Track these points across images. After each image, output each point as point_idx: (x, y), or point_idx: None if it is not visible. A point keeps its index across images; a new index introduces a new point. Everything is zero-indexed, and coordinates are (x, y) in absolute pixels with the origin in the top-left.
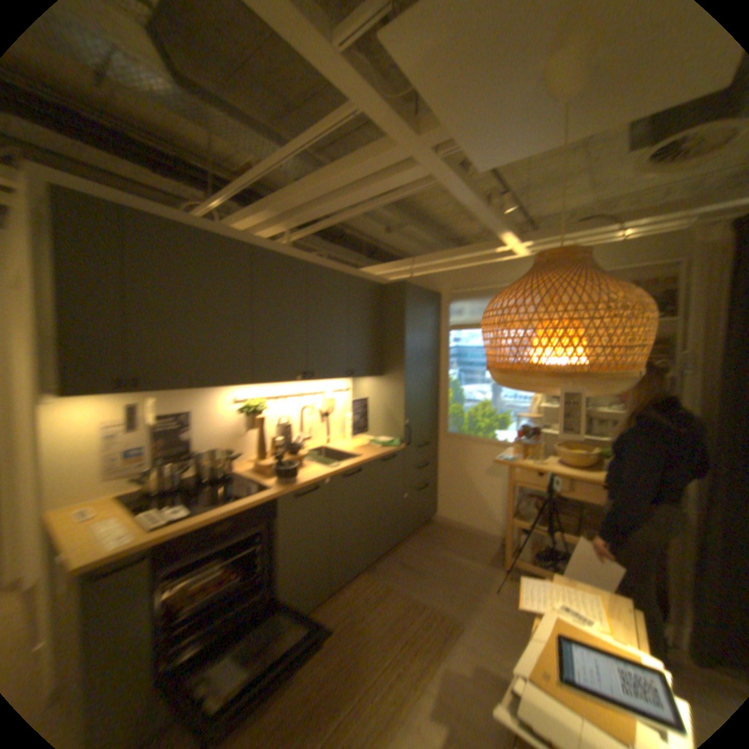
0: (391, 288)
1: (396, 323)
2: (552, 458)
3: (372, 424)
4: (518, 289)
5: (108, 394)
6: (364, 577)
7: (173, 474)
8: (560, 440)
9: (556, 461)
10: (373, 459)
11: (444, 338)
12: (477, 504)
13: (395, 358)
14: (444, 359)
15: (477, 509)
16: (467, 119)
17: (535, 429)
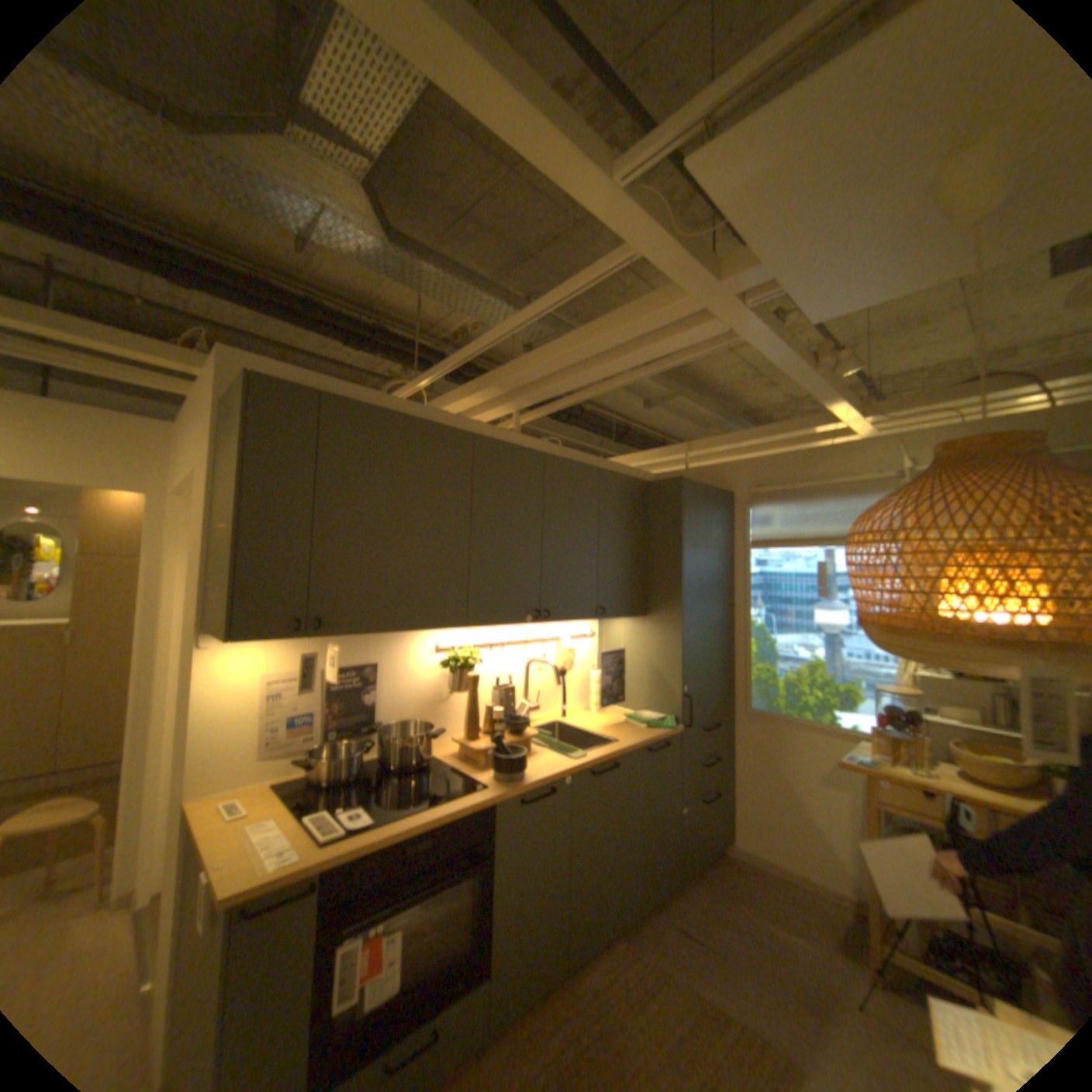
0: (662, 485)
1: (669, 537)
2: (946, 767)
3: (631, 690)
4: (917, 499)
5: (287, 636)
6: (621, 946)
7: (354, 754)
8: (958, 736)
9: (955, 773)
10: (637, 747)
11: (742, 559)
12: (808, 834)
13: (669, 590)
14: (742, 590)
15: (808, 844)
16: (805, 255)
17: (910, 713)
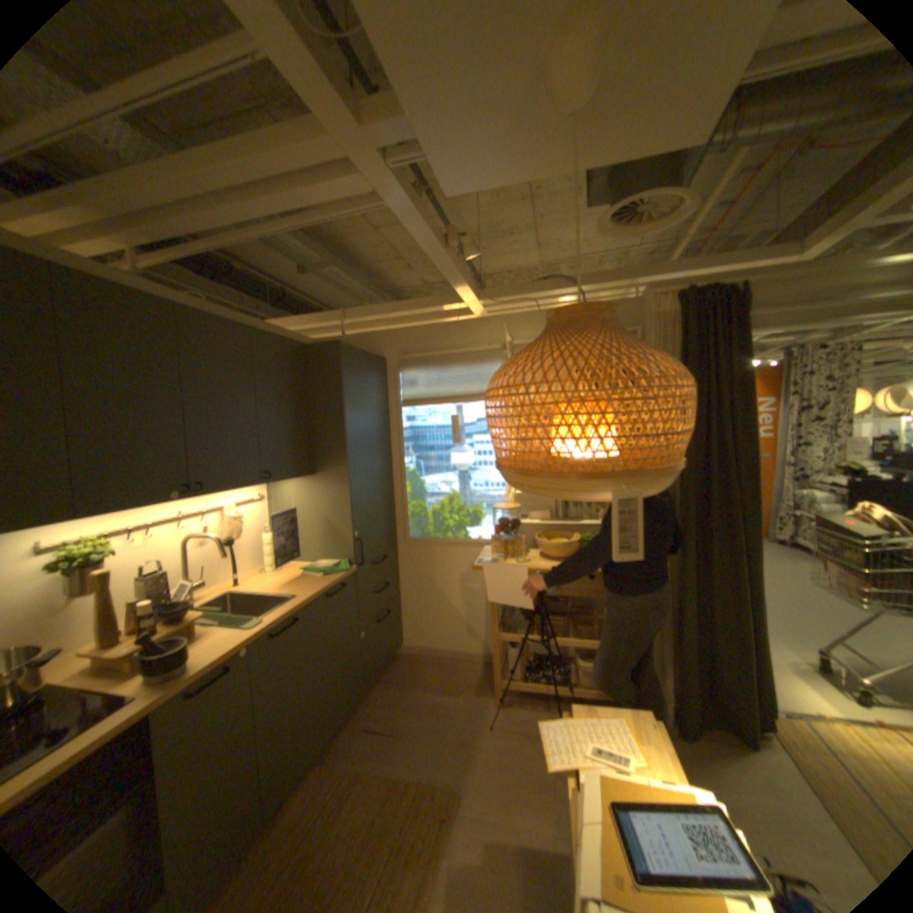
0: (320, 350)
1: (331, 399)
2: (532, 552)
3: (305, 544)
4: (539, 357)
5: None
6: (314, 770)
7: None
8: (537, 529)
9: (537, 555)
10: (314, 597)
11: (396, 417)
12: (452, 620)
13: (334, 448)
14: (397, 443)
15: (452, 627)
16: (440, 111)
17: (511, 520)
